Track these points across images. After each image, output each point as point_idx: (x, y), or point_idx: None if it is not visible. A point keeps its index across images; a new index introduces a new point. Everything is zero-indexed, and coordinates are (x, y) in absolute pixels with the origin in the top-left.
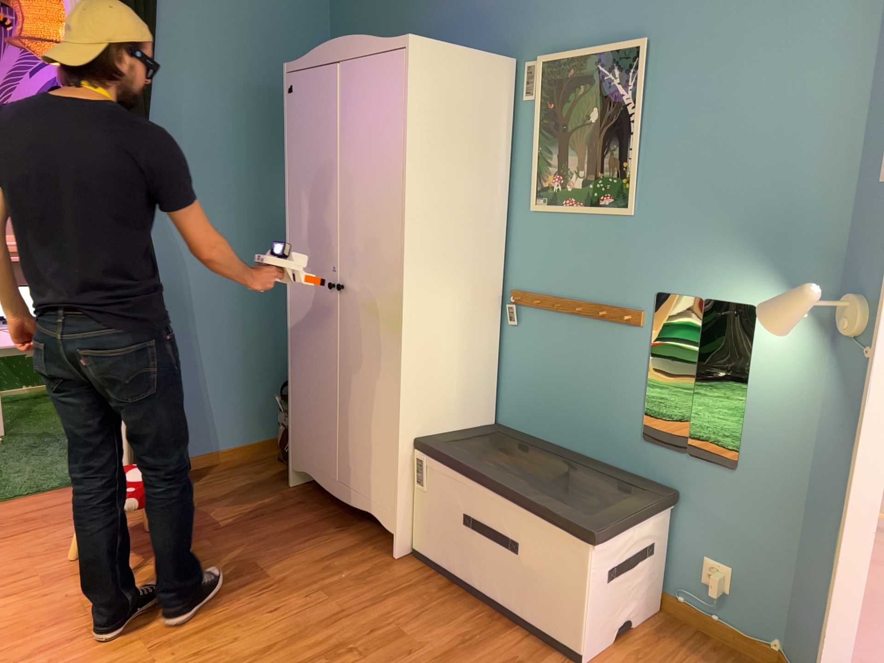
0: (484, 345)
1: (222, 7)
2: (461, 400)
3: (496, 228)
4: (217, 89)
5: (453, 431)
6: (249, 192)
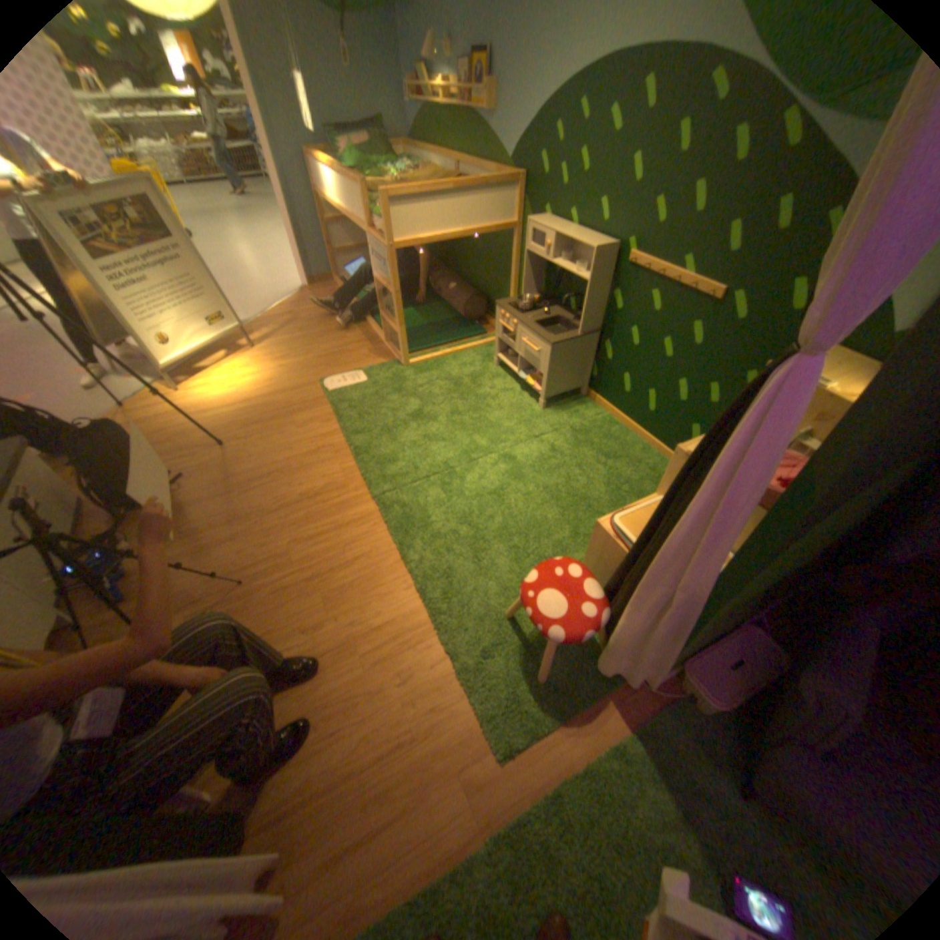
0: None
1: None
2: None
3: None
4: None
5: None
6: None
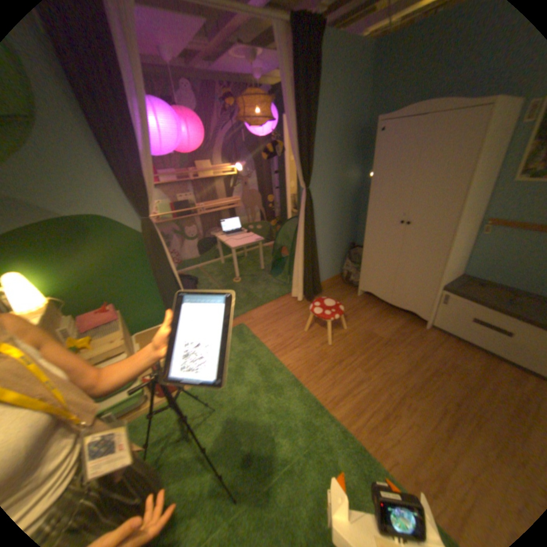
0: (471, 244)
1: (334, 87)
2: (459, 267)
3: (490, 190)
4: (330, 130)
5: (456, 281)
6: (338, 177)
